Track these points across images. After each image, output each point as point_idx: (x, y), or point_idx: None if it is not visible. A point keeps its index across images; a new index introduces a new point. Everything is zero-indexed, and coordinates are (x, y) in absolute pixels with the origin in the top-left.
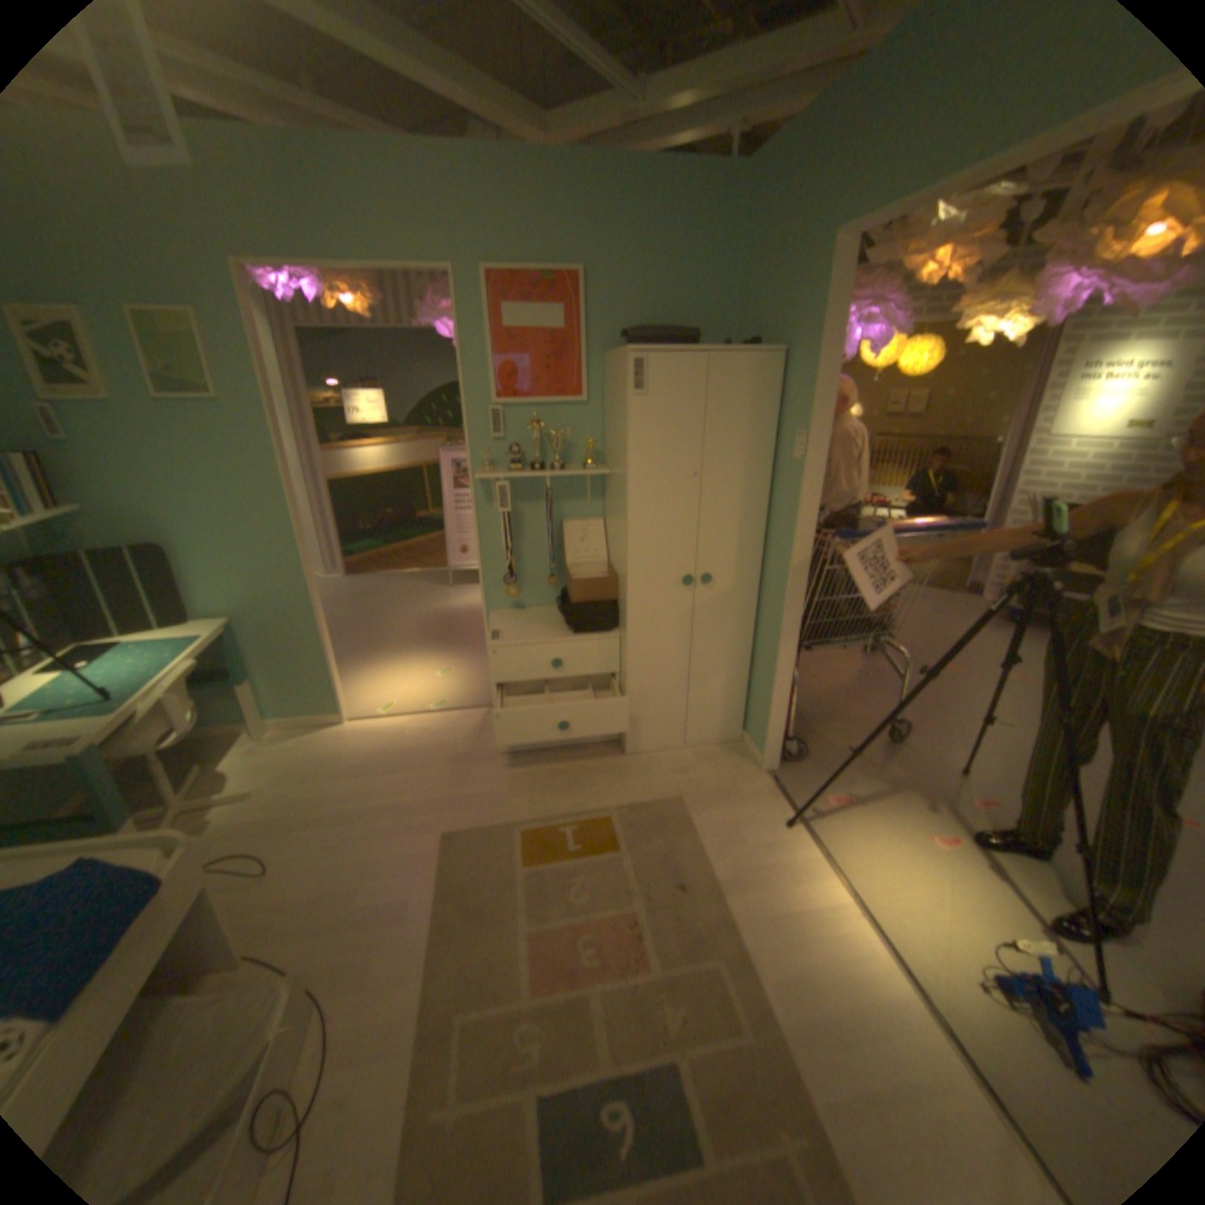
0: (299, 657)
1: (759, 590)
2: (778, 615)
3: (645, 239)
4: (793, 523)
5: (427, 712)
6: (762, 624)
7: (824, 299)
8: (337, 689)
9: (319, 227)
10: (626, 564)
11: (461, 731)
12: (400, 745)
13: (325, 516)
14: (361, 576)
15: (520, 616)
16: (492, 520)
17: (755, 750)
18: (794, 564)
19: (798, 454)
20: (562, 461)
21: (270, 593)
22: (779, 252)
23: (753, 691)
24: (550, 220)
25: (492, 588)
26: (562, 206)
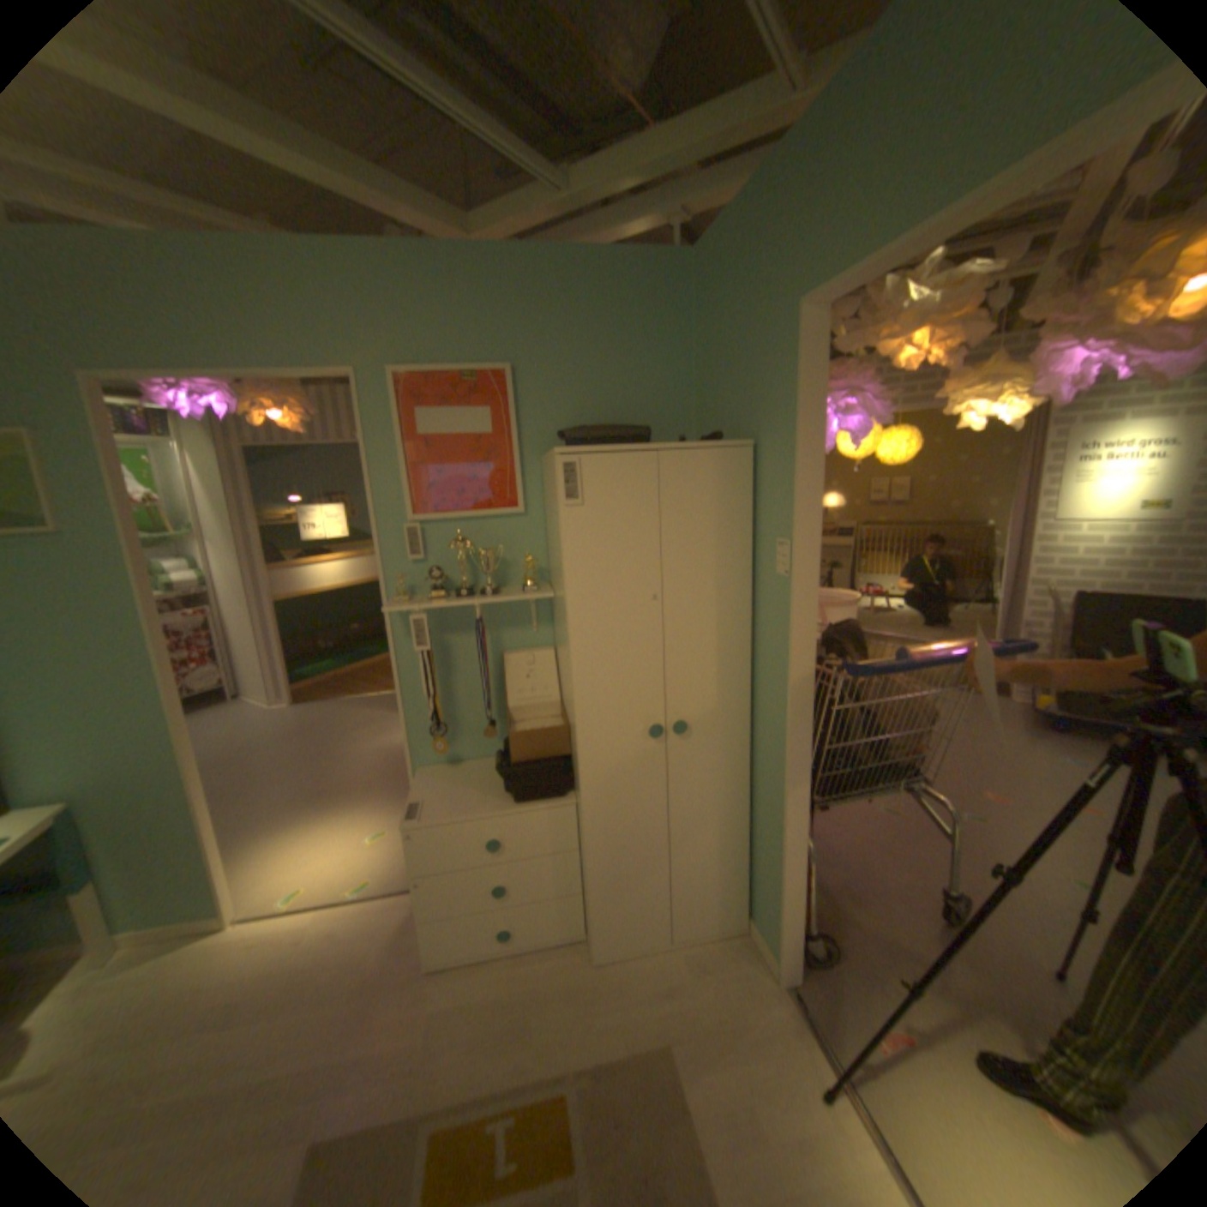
0: (165, 846)
1: (753, 736)
2: (779, 774)
3: (582, 333)
4: (787, 655)
5: (340, 904)
6: (760, 781)
7: (795, 382)
8: (216, 884)
9: (192, 333)
10: (574, 714)
11: (378, 935)
12: (290, 965)
13: (269, 641)
14: (308, 705)
15: (452, 776)
16: (415, 657)
17: (769, 955)
18: (794, 709)
19: (783, 569)
20: (499, 583)
21: (126, 766)
22: (735, 336)
23: (758, 869)
24: (469, 317)
25: (419, 740)
26: (483, 301)
